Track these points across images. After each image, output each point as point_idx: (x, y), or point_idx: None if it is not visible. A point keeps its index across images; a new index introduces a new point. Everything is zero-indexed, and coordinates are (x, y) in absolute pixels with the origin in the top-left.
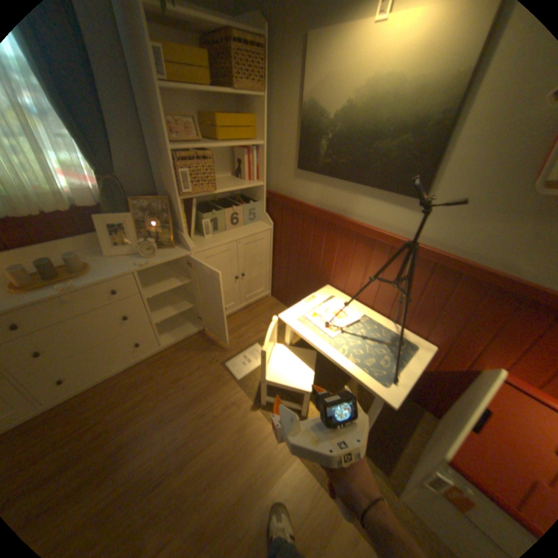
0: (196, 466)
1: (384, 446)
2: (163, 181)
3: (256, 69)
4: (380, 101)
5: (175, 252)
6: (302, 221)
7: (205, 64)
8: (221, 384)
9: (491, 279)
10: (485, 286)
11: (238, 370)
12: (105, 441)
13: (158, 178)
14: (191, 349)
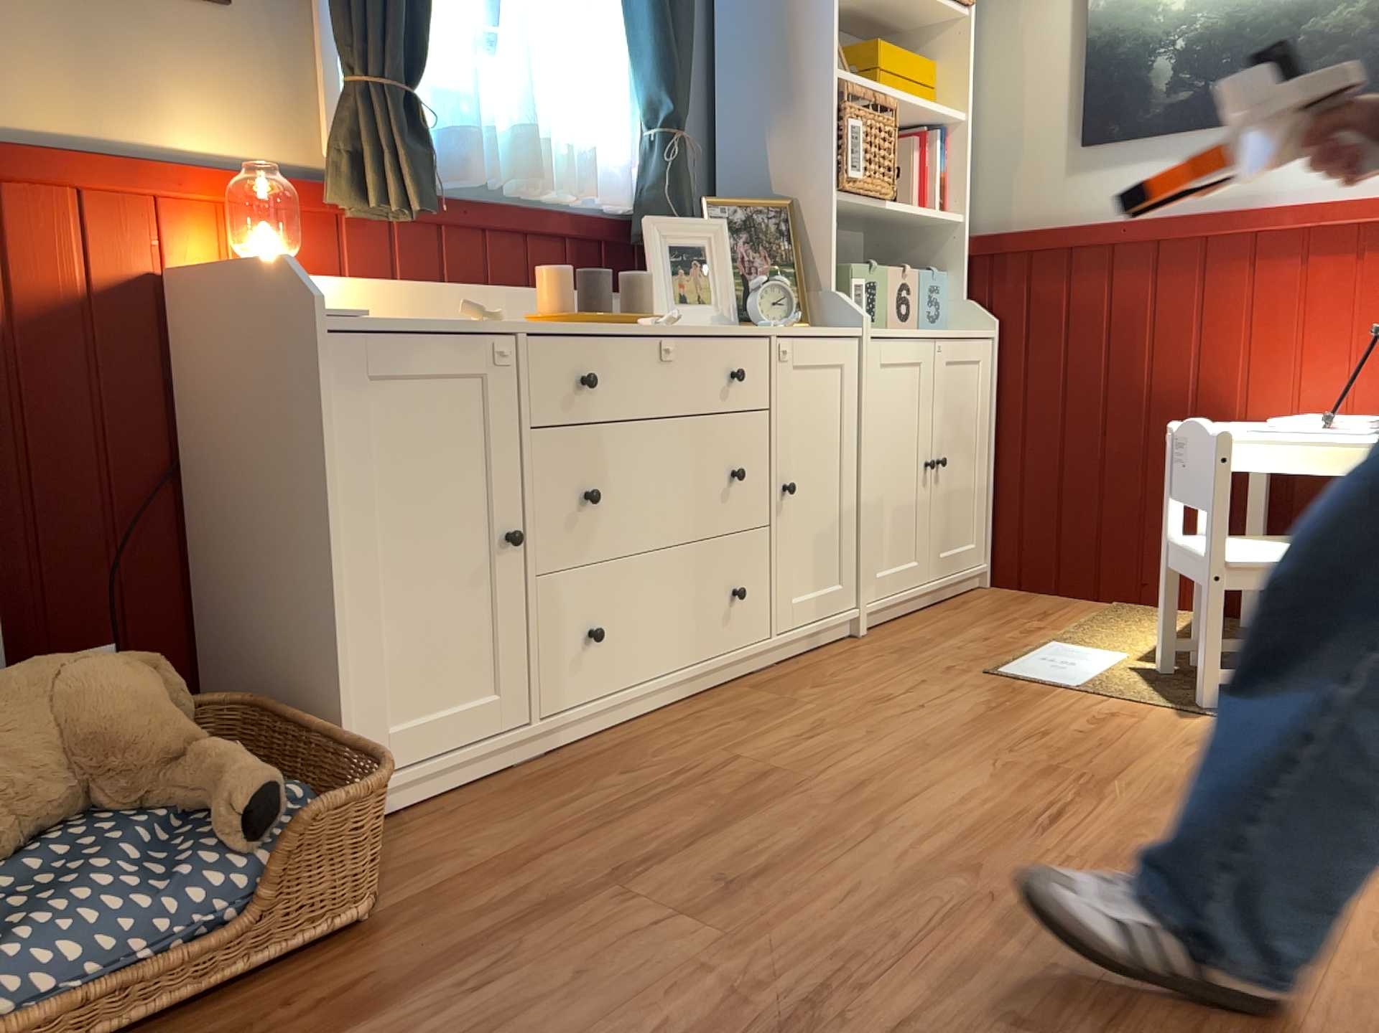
0: (1139, 790)
1: None
2: (775, 171)
3: None
4: None
5: (823, 328)
6: (1109, 273)
7: None
8: (1032, 695)
9: None
10: None
11: (1058, 675)
12: (795, 782)
13: (743, 176)
14: (857, 661)
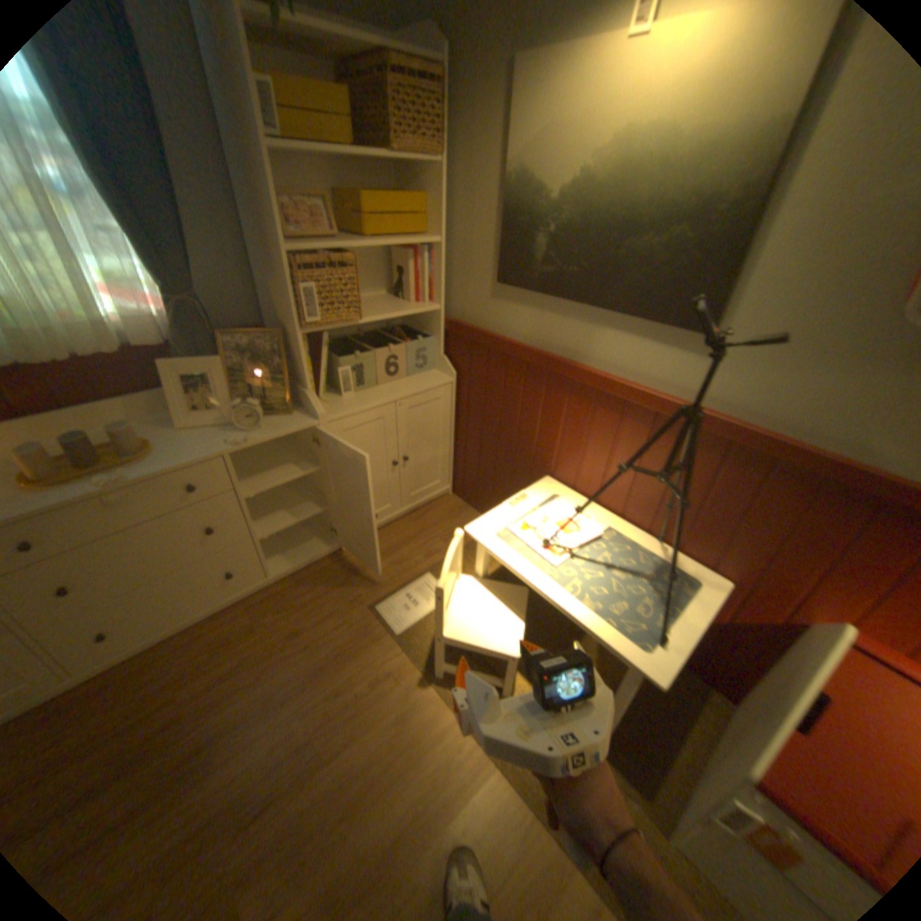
0: (327, 782)
1: (643, 751)
2: (275, 304)
3: (428, 118)
4: (636, 170)
5: (292, 422)
6: (505, 369)
7: (344, 110)
8: (368, 642)
9: (827, 469)
10: (817, 481)
11: (398, 619)
12: (174, 737)
13: (265, 299)
14: (319, 582)
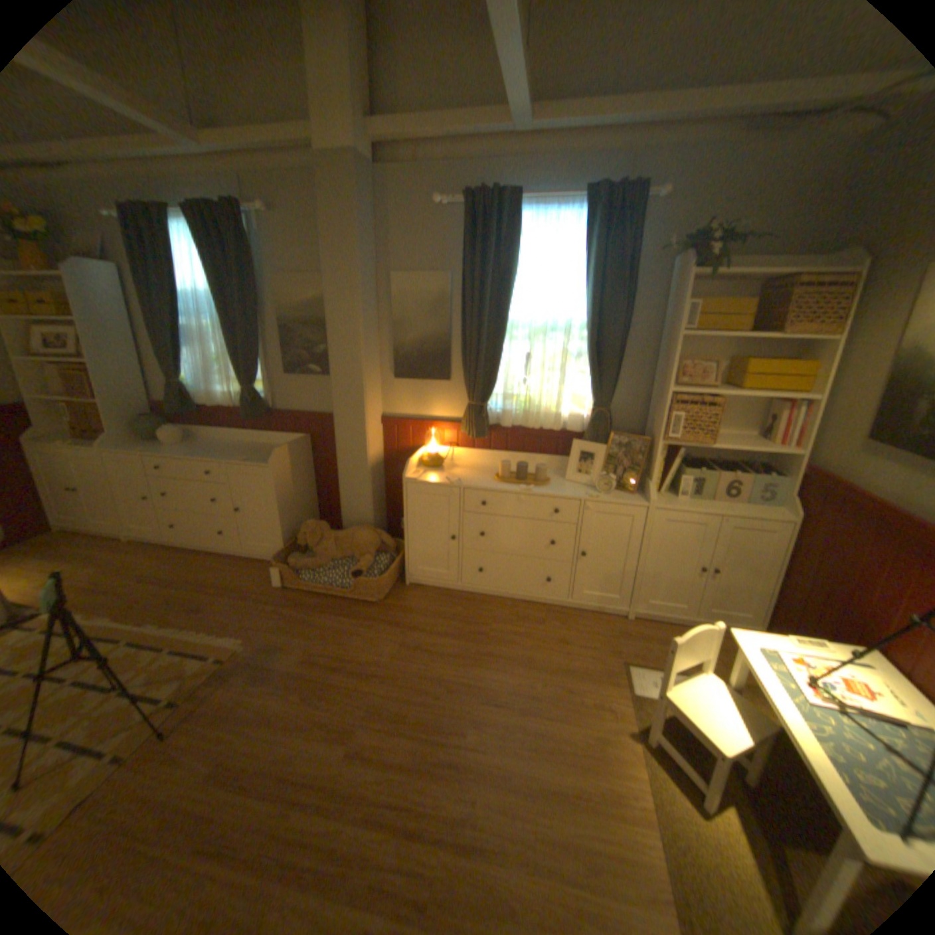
0: (538, 728)
1: None
2: (654, 423)
3: (835, 309)
4: None
5: (632, 499)
6: (857, 522)
7: (758, 308)
8: (611, 684)
9: None
10: None
11: (644, 688)
12: (482, 642)
13: (650, 420)
14: (599, 627)
